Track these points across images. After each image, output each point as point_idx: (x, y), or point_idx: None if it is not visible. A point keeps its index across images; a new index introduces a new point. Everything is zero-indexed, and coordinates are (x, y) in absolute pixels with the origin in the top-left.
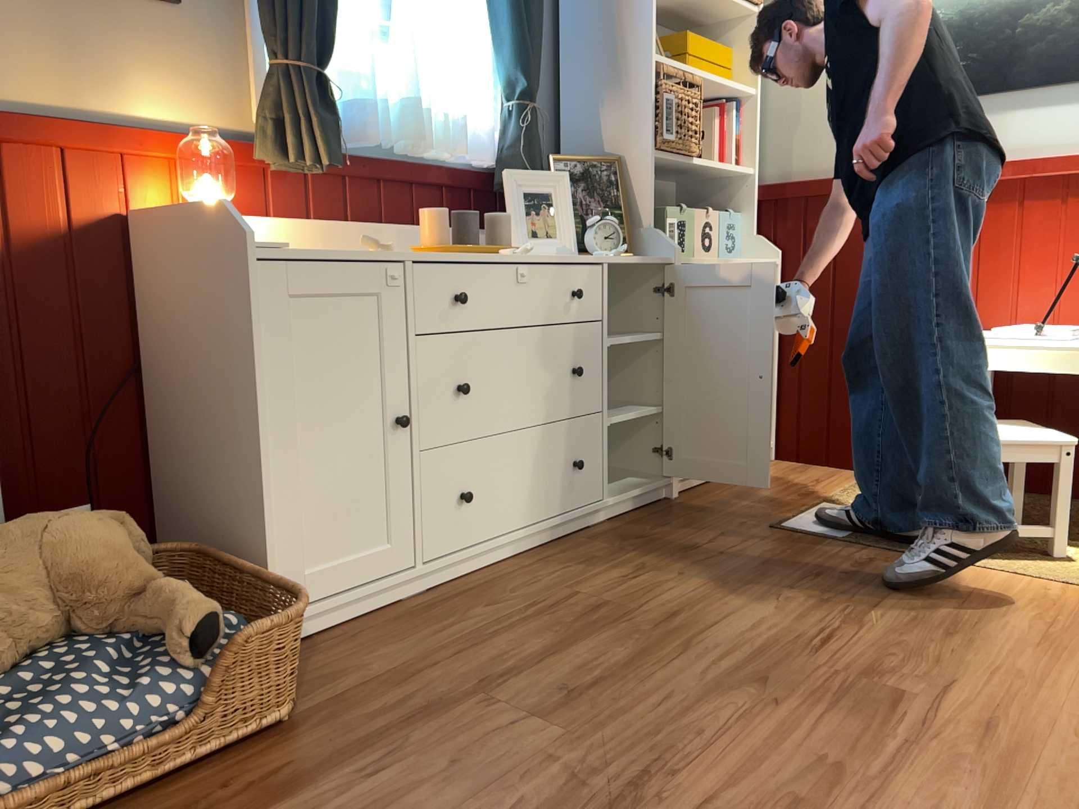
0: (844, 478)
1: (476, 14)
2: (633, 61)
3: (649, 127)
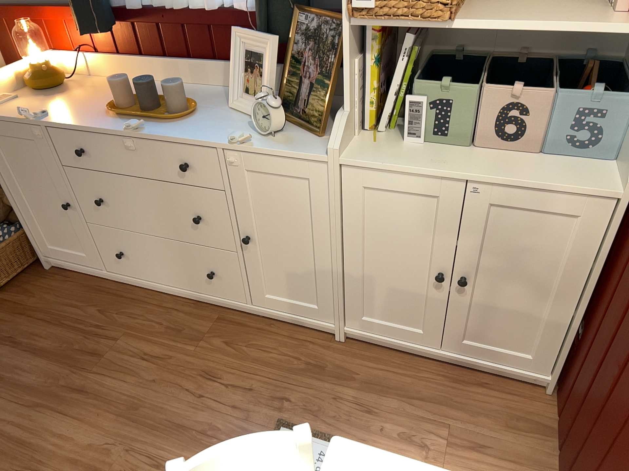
0: None
1: None
2: None
3: None
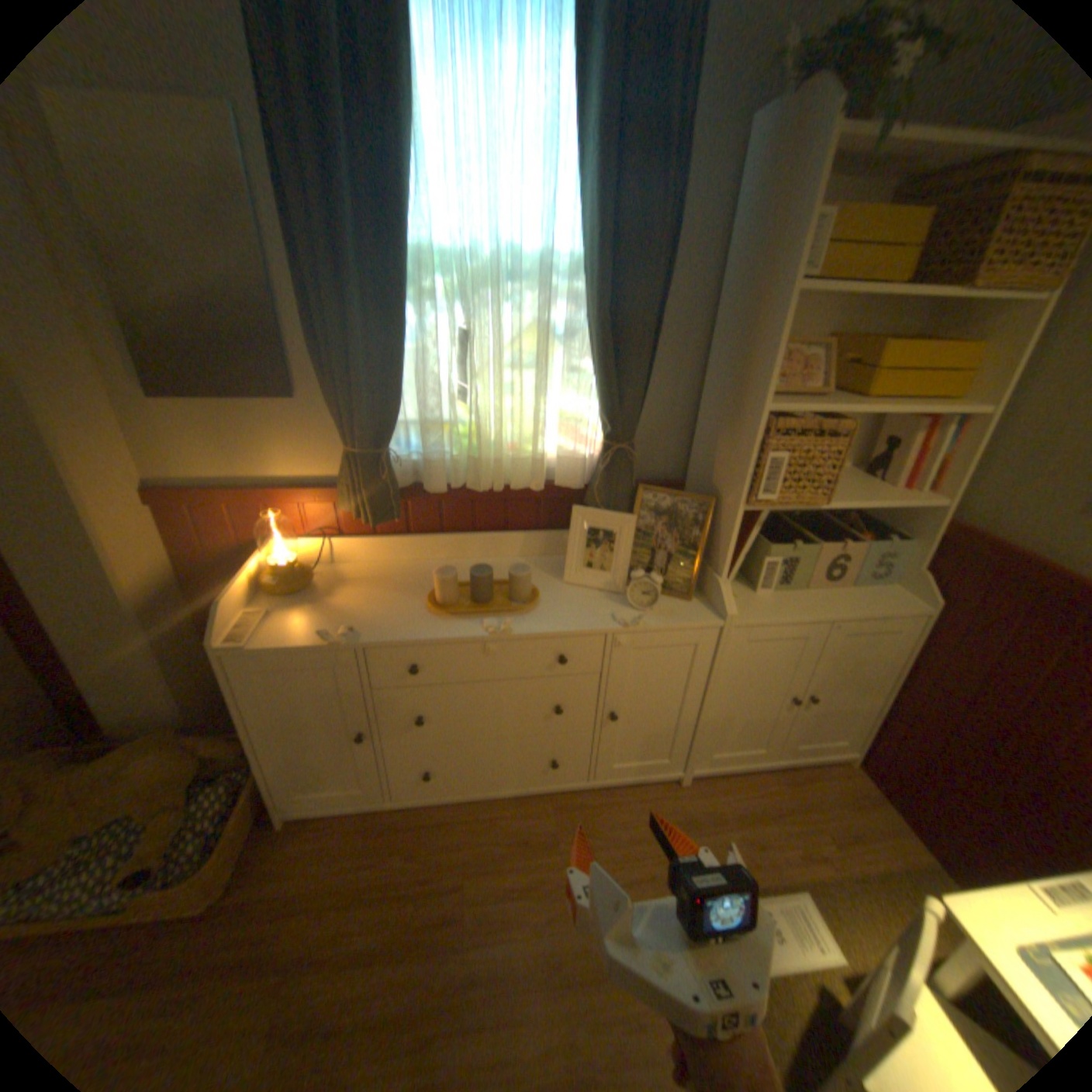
0: (892, 859)
1: (581, 351)
2: (749, 405)
3: (744, 484)
